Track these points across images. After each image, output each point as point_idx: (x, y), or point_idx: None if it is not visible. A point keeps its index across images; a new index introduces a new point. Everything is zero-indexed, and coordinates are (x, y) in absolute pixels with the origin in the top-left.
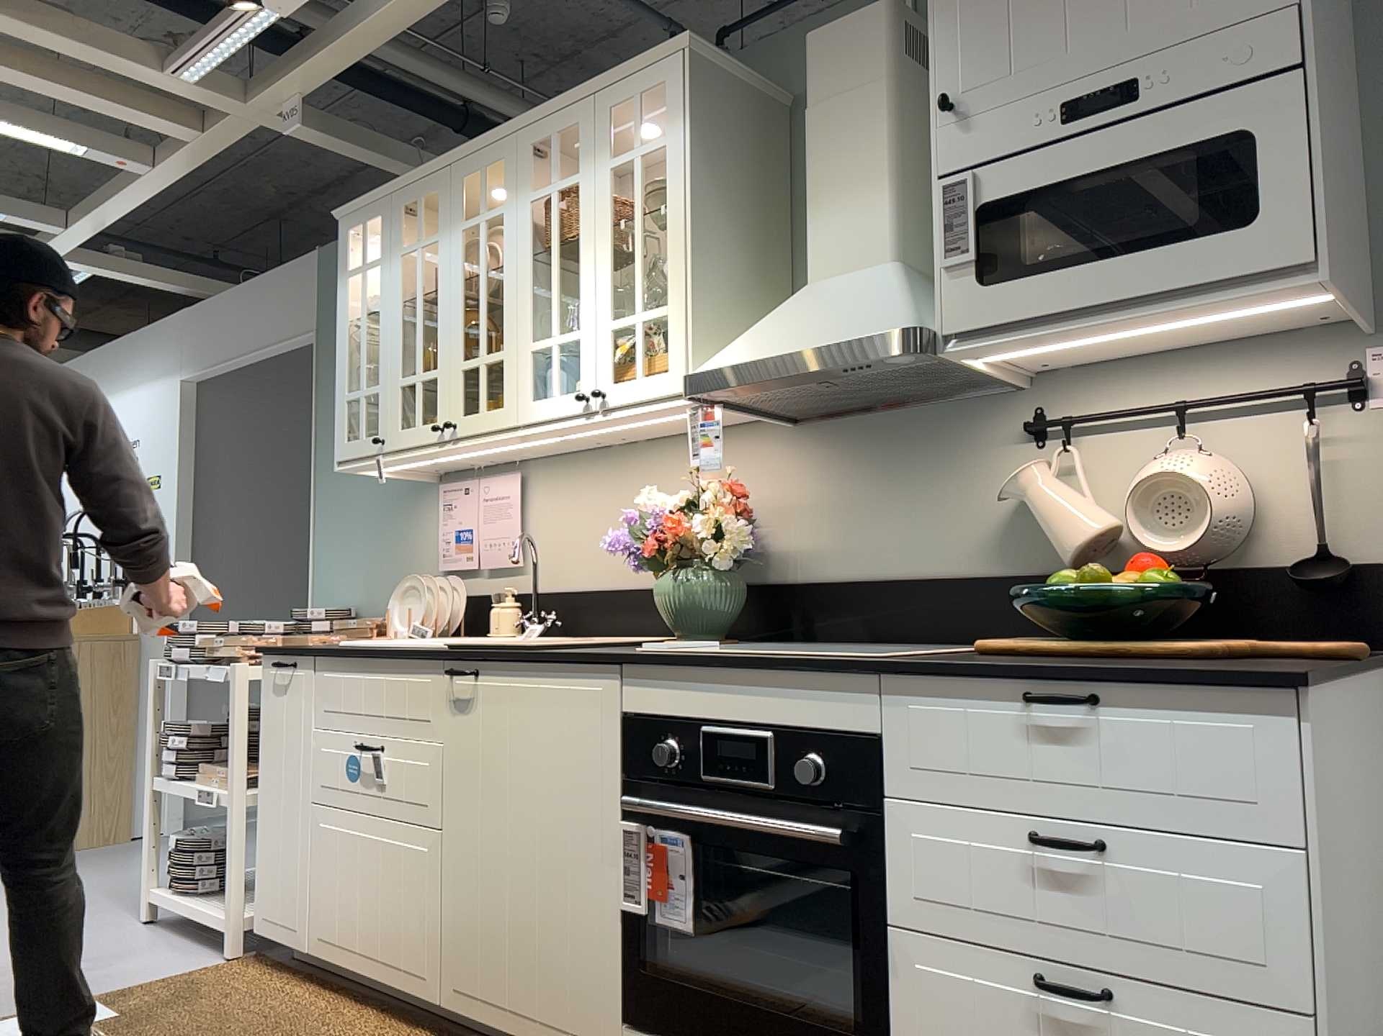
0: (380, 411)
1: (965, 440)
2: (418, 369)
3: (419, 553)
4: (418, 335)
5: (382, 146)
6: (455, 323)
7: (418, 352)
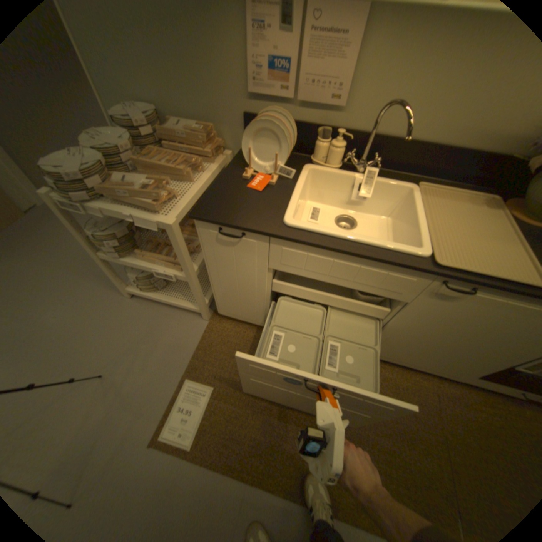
0: None
1: None
2: None
3: (218, 67)
4: None
5: None
6: None
7: None
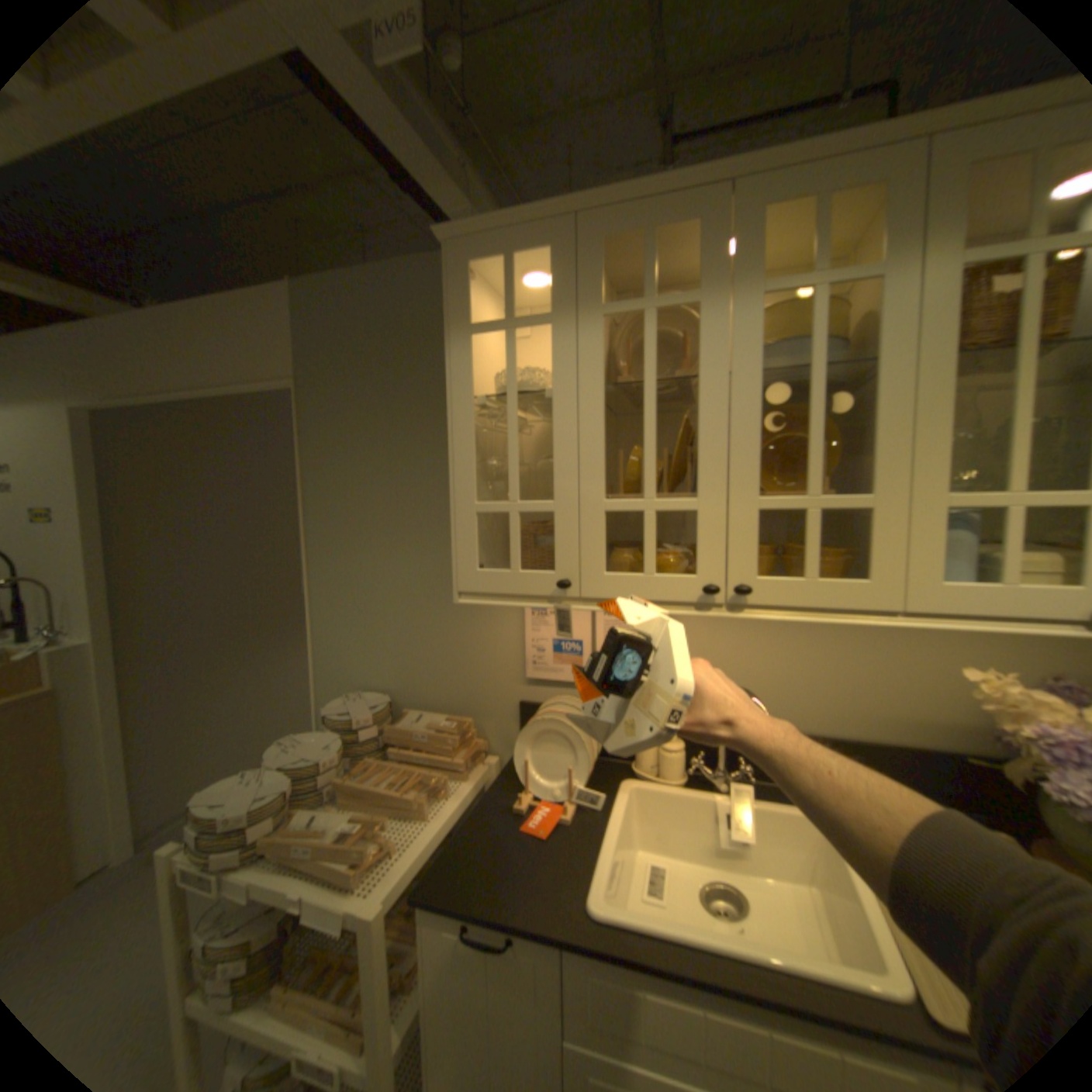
0: (559, 539)
1: None
2: (651, 491)
3: (488, 651)
4: (651, 441)
5: (439, 146)
6: (746, 436)
7: (651, 466)
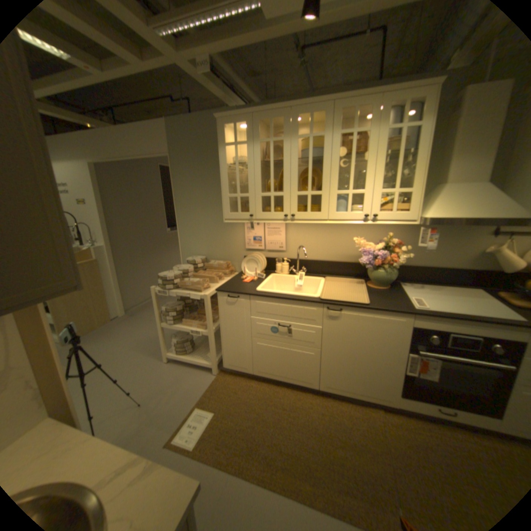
0: (250, 204)
1: (470, 232)
2: (272, 191)
3: (234, 241)
4: (272, 178)
5: (213, 79)
6: (294, 176)
7: (272, 184)
